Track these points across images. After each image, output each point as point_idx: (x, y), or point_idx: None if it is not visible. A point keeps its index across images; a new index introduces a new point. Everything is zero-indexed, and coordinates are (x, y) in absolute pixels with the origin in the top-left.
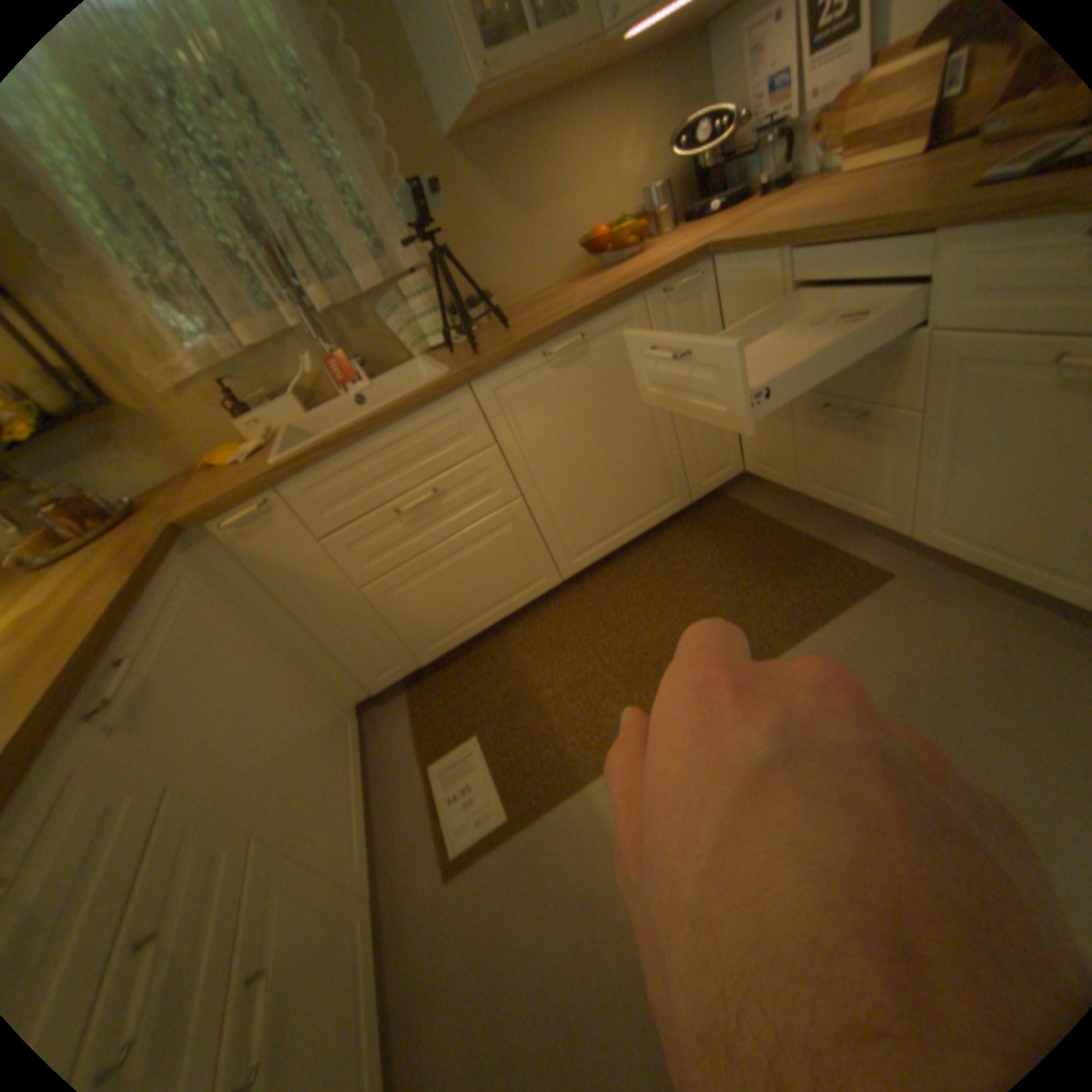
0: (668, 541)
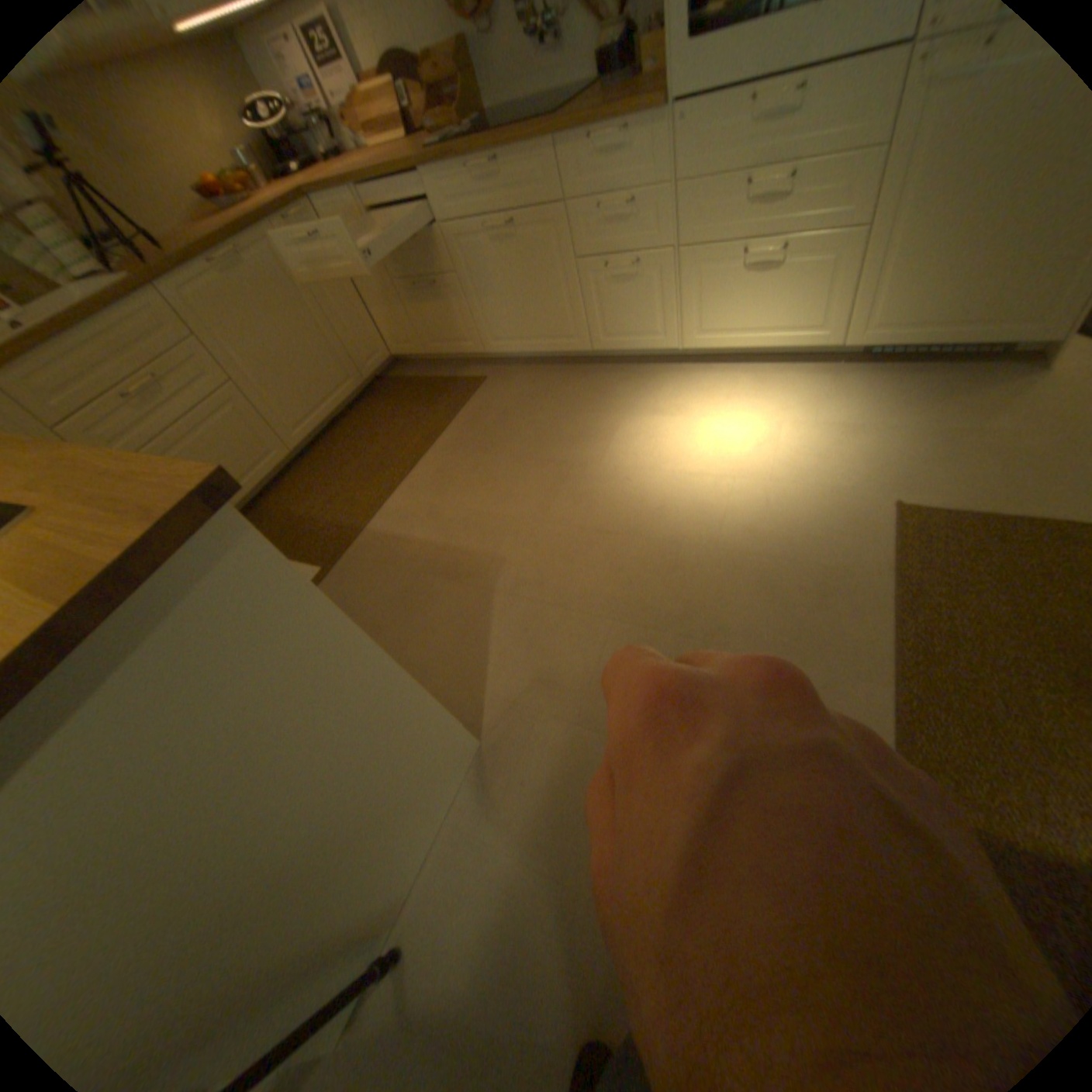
0: (358, 411)
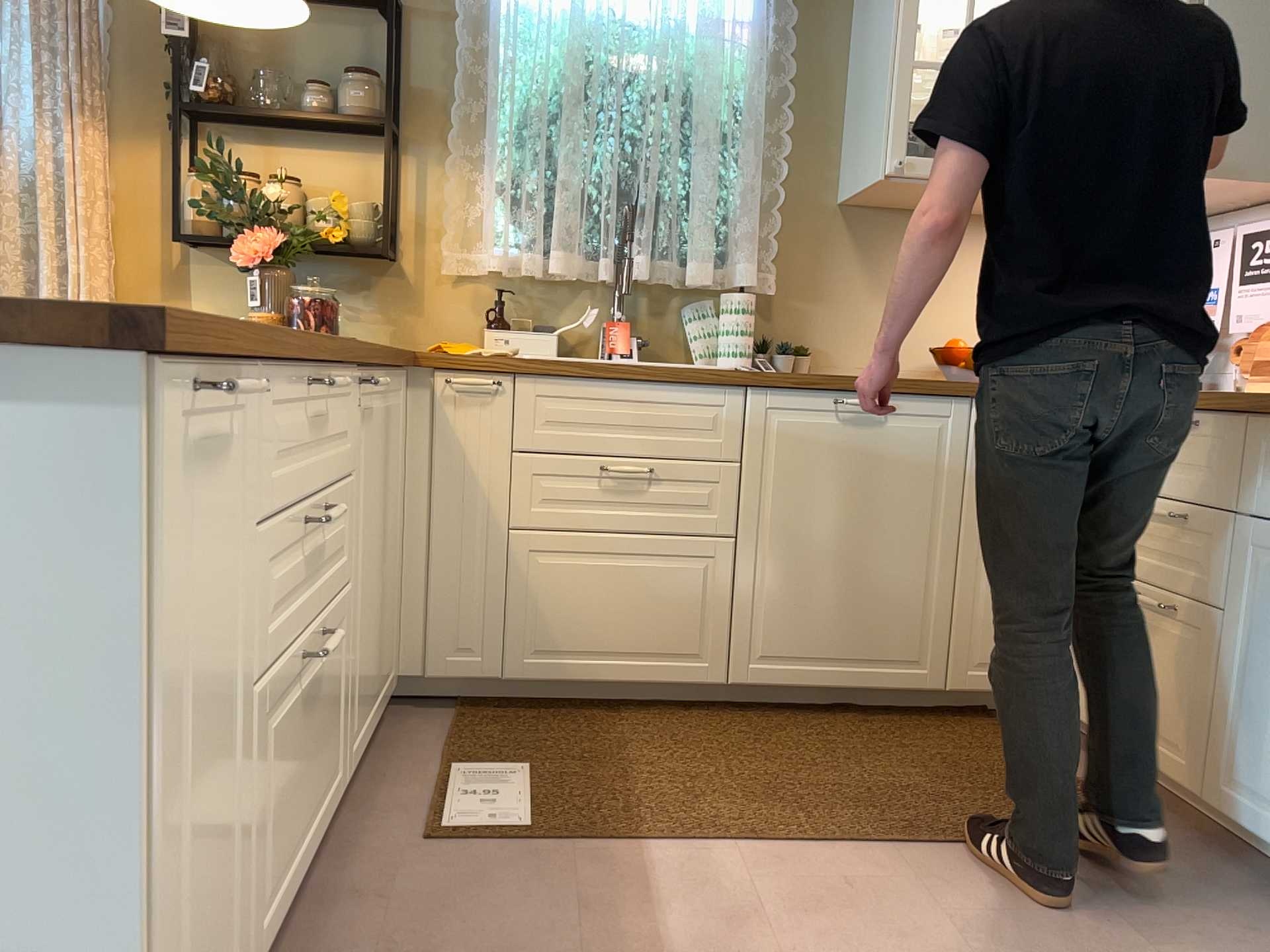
0: (892, 724)
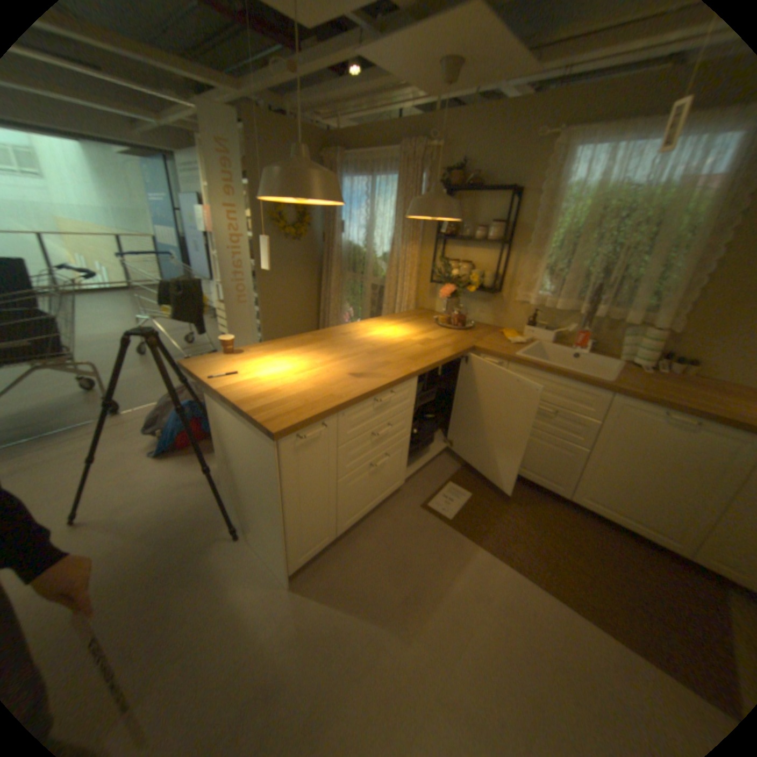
0: (649, 556)
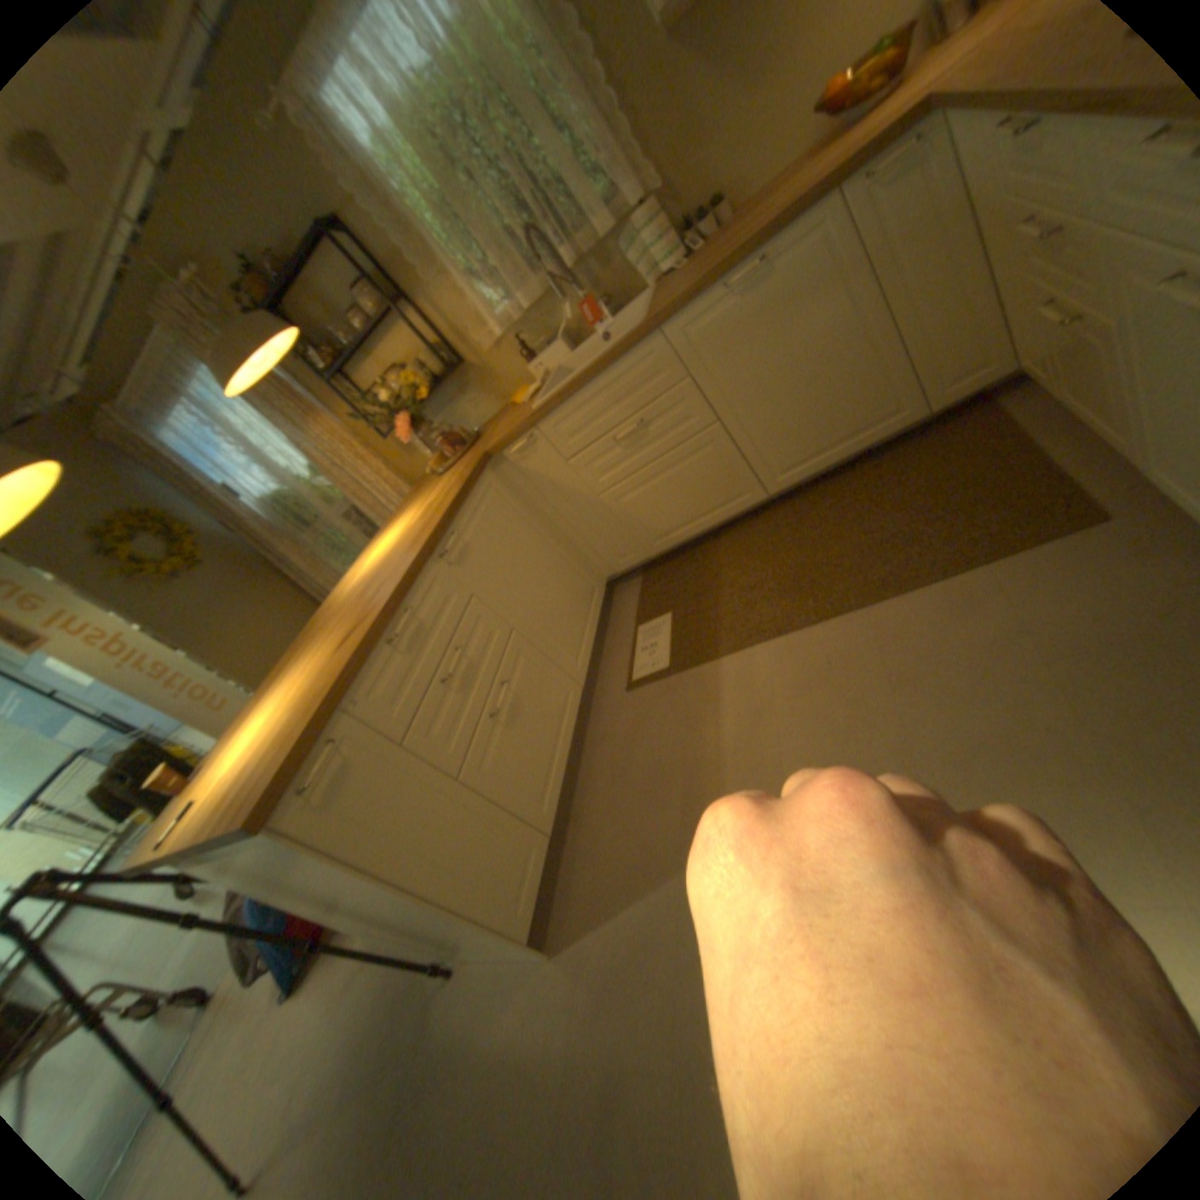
0: (896, 459)
